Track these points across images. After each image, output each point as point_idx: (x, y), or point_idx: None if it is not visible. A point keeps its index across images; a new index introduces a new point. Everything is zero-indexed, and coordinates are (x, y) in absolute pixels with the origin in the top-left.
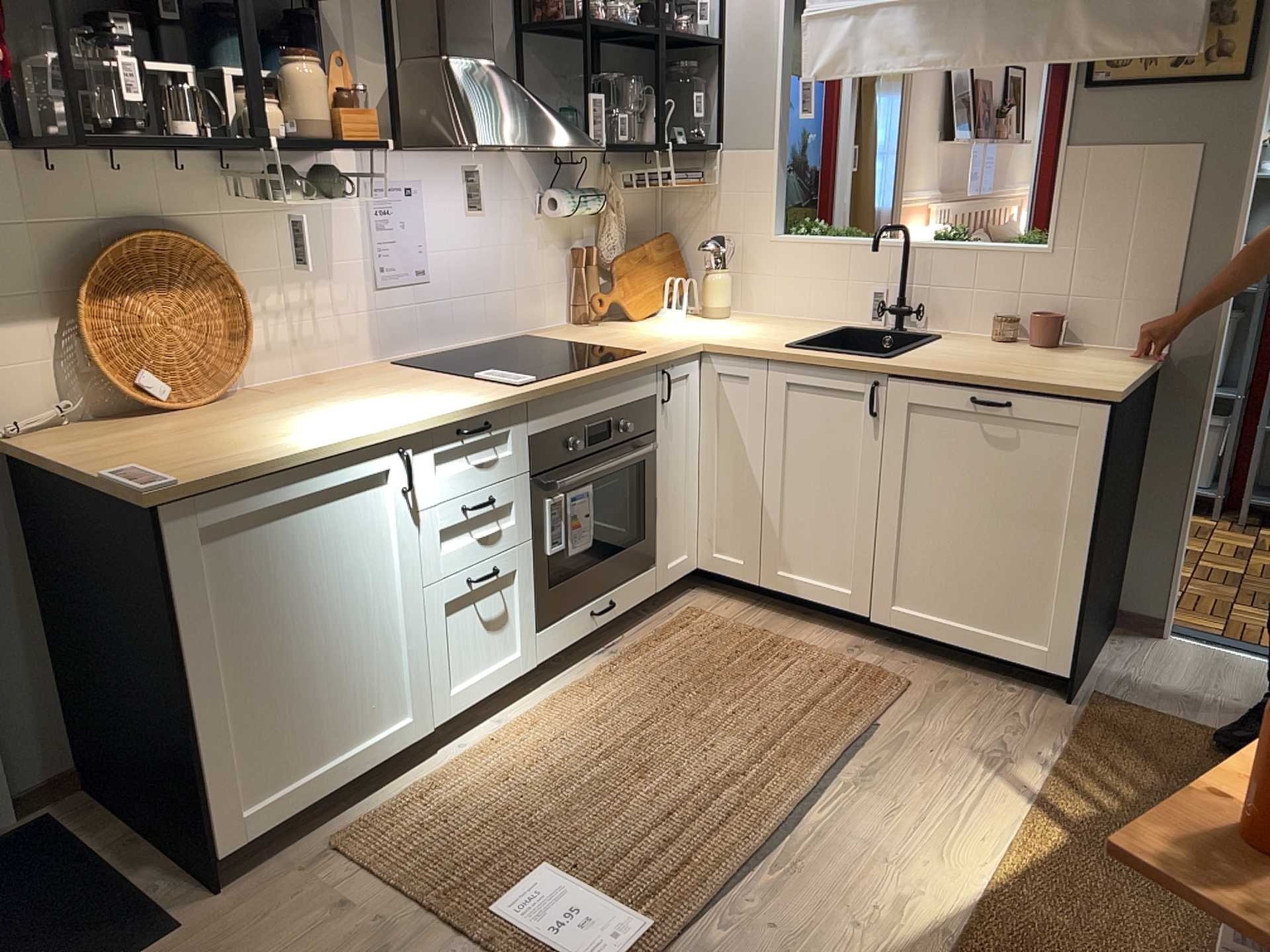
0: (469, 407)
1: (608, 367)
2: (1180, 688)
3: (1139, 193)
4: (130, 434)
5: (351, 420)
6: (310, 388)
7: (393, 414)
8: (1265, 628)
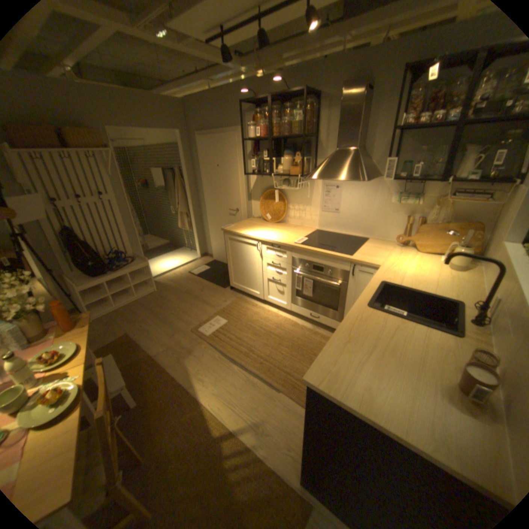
0: (273, 241)
1: (323, 252)
2: None
3: None
4: (255, 222)
5: (262, 233)
6: (290, 227)
7: (266, 235)
8: None
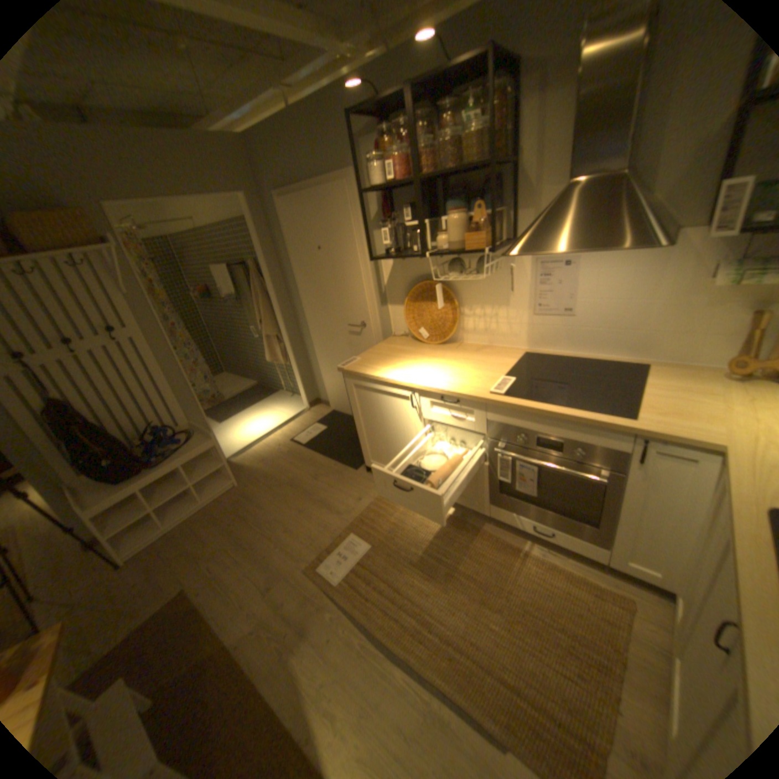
0: (444, 390)
1: (563, 412)
2: None
3: None
4: (399, 346)
5: (417, 371)
6: (469, 350)
7: (427, 377)
8: None
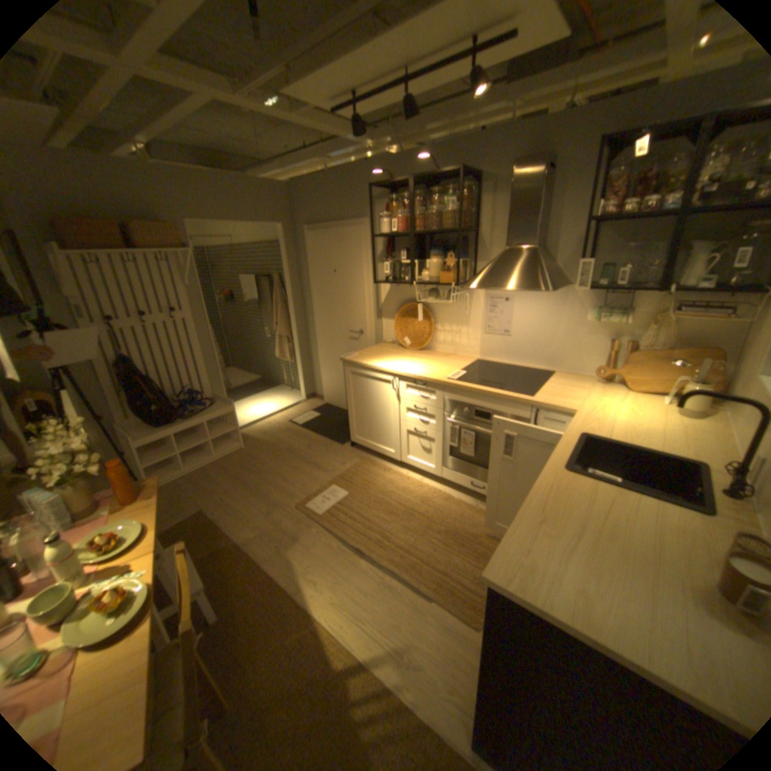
0: (416, 375)
1: (490, 391)
2: None
3: None
4: (387, 349)
5: (399, 364)
6: (438, 356)
7: (405, 368)
8: None
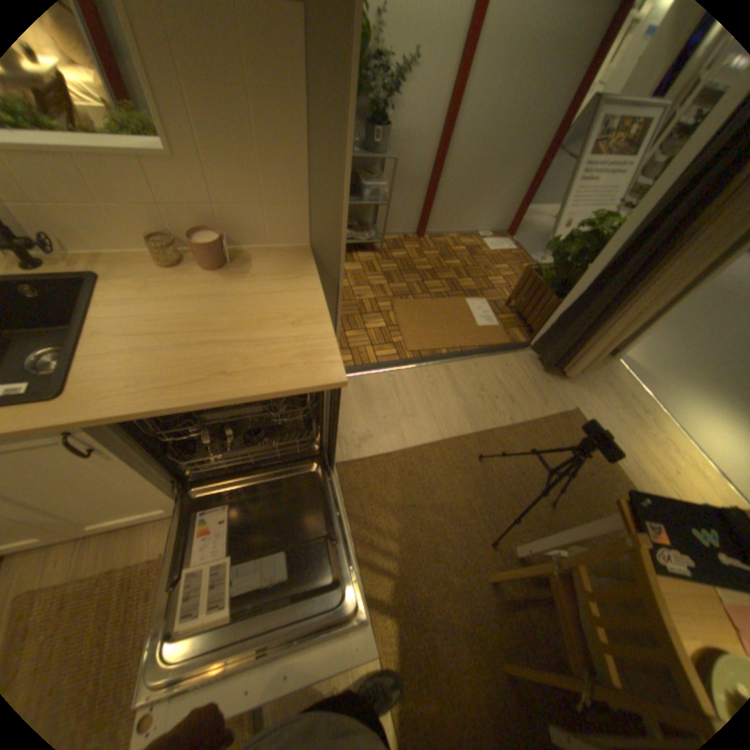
0: None
1: None
2: (360, 427)
3: (245, 80)
4: None
5: None
6: None
7: None
8: (363, 348)
